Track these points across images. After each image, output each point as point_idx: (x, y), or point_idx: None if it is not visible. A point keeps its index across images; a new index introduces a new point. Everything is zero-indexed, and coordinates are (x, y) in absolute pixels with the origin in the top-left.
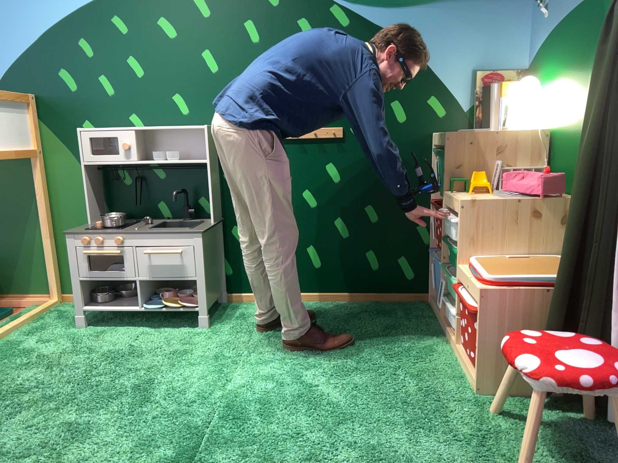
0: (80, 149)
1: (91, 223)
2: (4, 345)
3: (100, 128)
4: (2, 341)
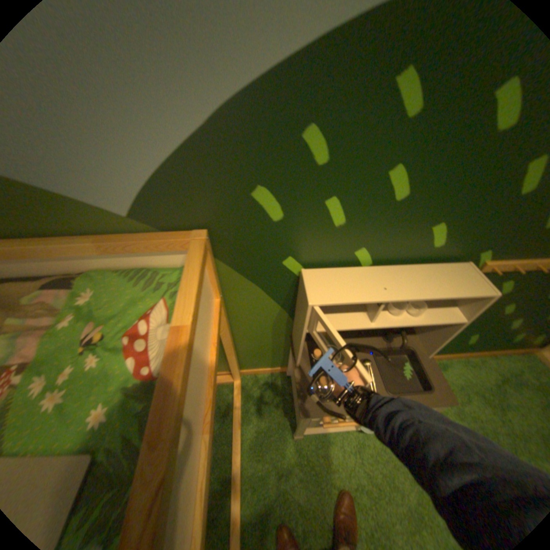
0: (306, 320)
1: (301, 367)
2: (251, 489)
3: (309, 264)
4: (244, 479)
